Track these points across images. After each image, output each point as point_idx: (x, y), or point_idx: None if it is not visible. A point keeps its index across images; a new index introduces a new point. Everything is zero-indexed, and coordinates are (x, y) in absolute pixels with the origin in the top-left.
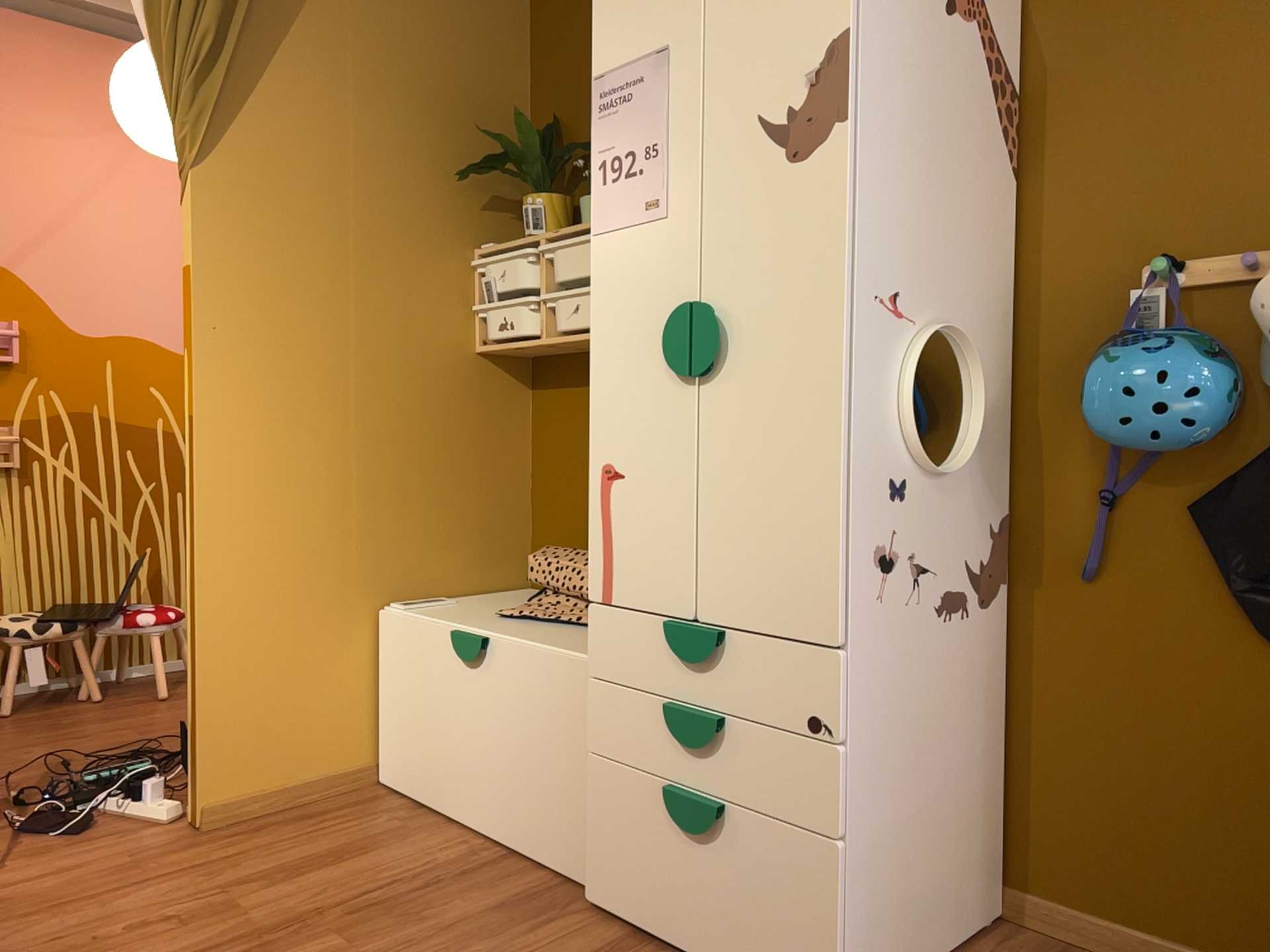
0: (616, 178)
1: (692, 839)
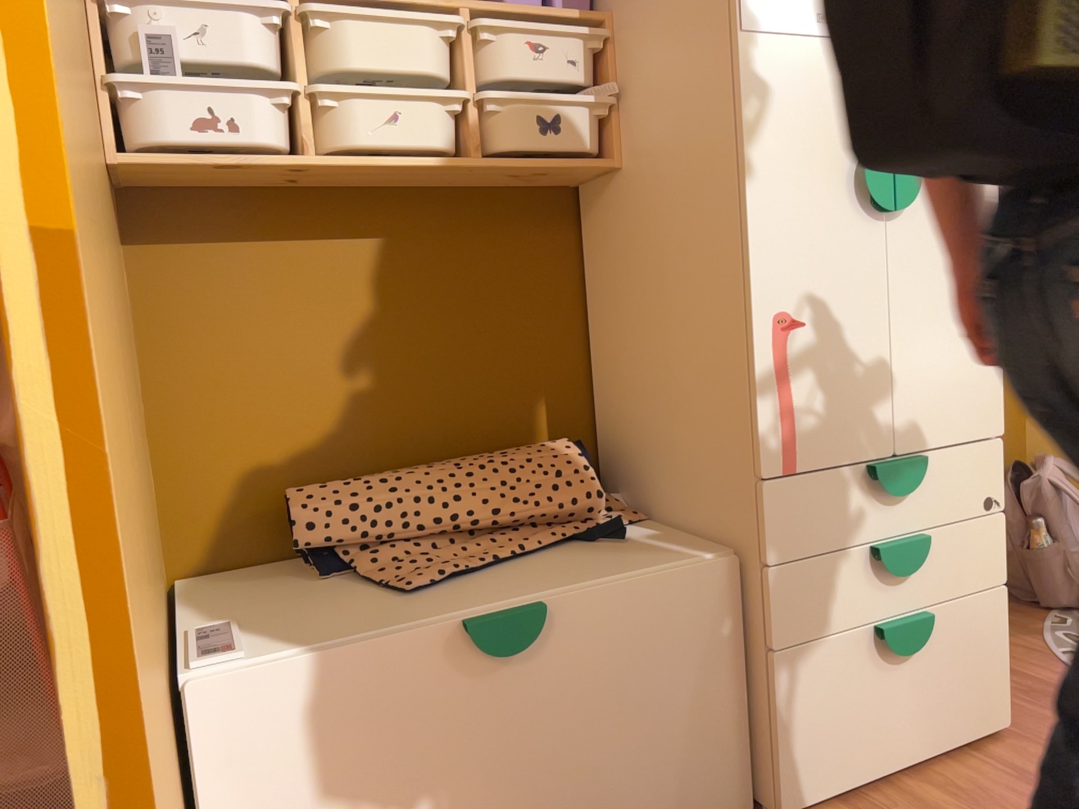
0: None
1: (905, 660)
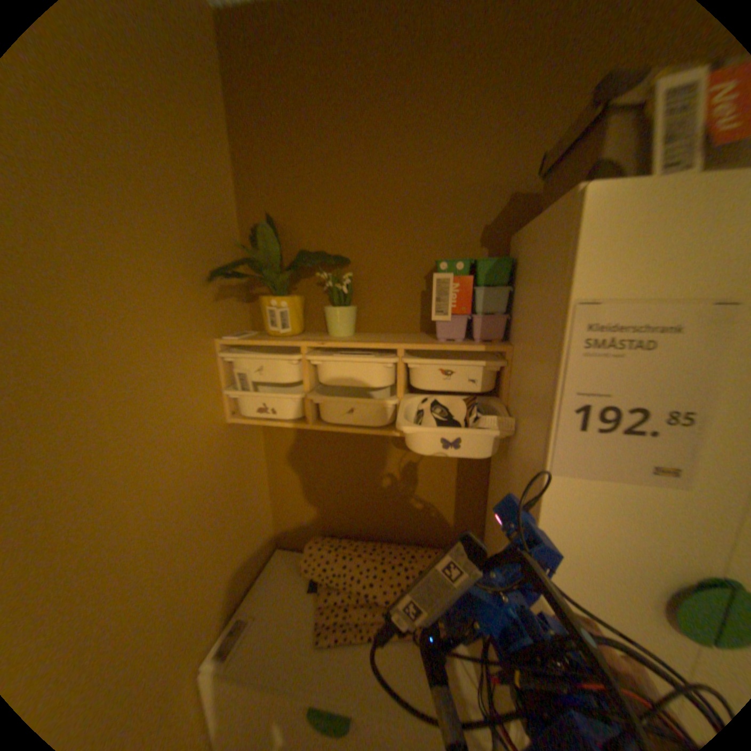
0: (608, 429)
1: None
